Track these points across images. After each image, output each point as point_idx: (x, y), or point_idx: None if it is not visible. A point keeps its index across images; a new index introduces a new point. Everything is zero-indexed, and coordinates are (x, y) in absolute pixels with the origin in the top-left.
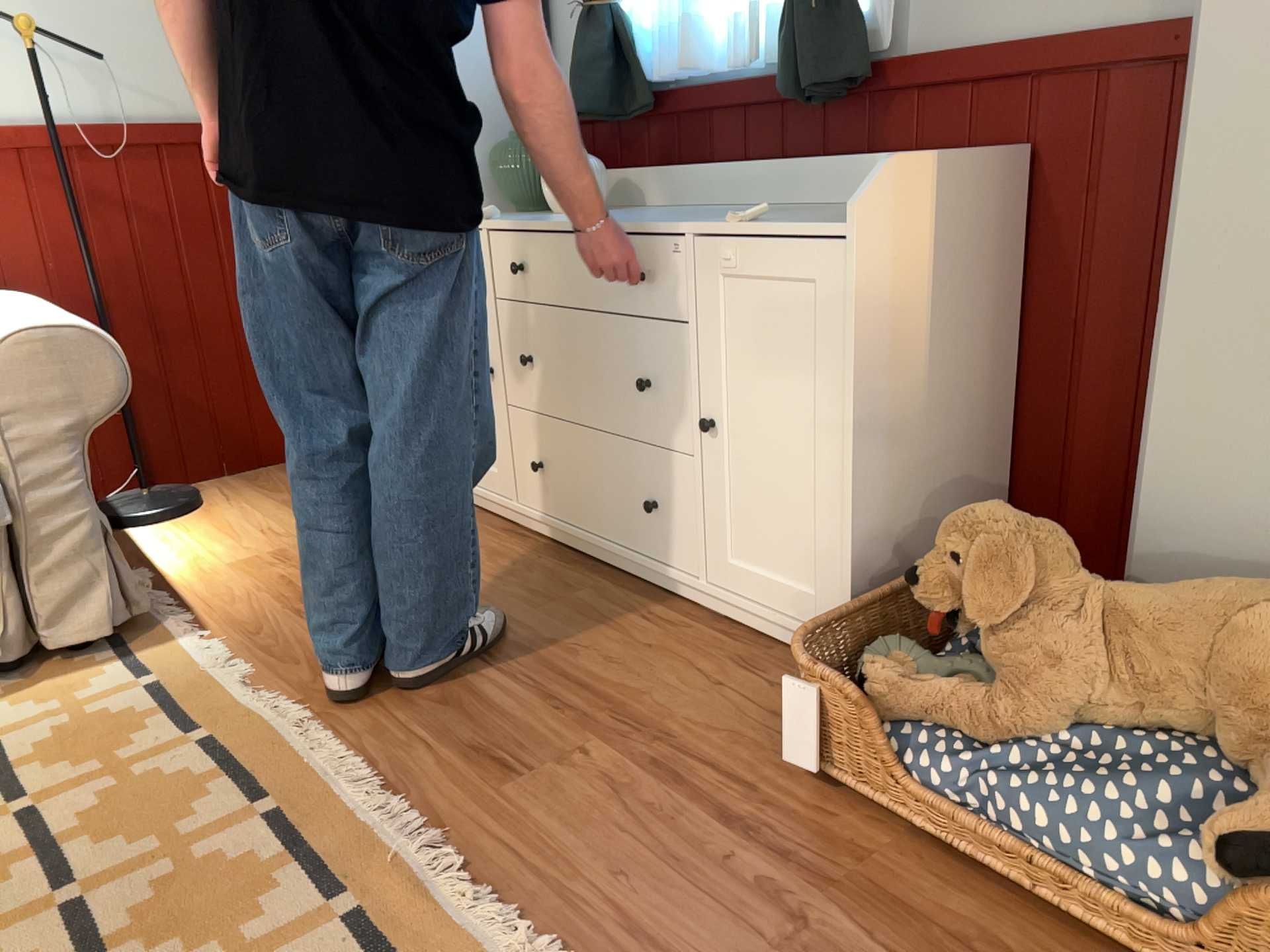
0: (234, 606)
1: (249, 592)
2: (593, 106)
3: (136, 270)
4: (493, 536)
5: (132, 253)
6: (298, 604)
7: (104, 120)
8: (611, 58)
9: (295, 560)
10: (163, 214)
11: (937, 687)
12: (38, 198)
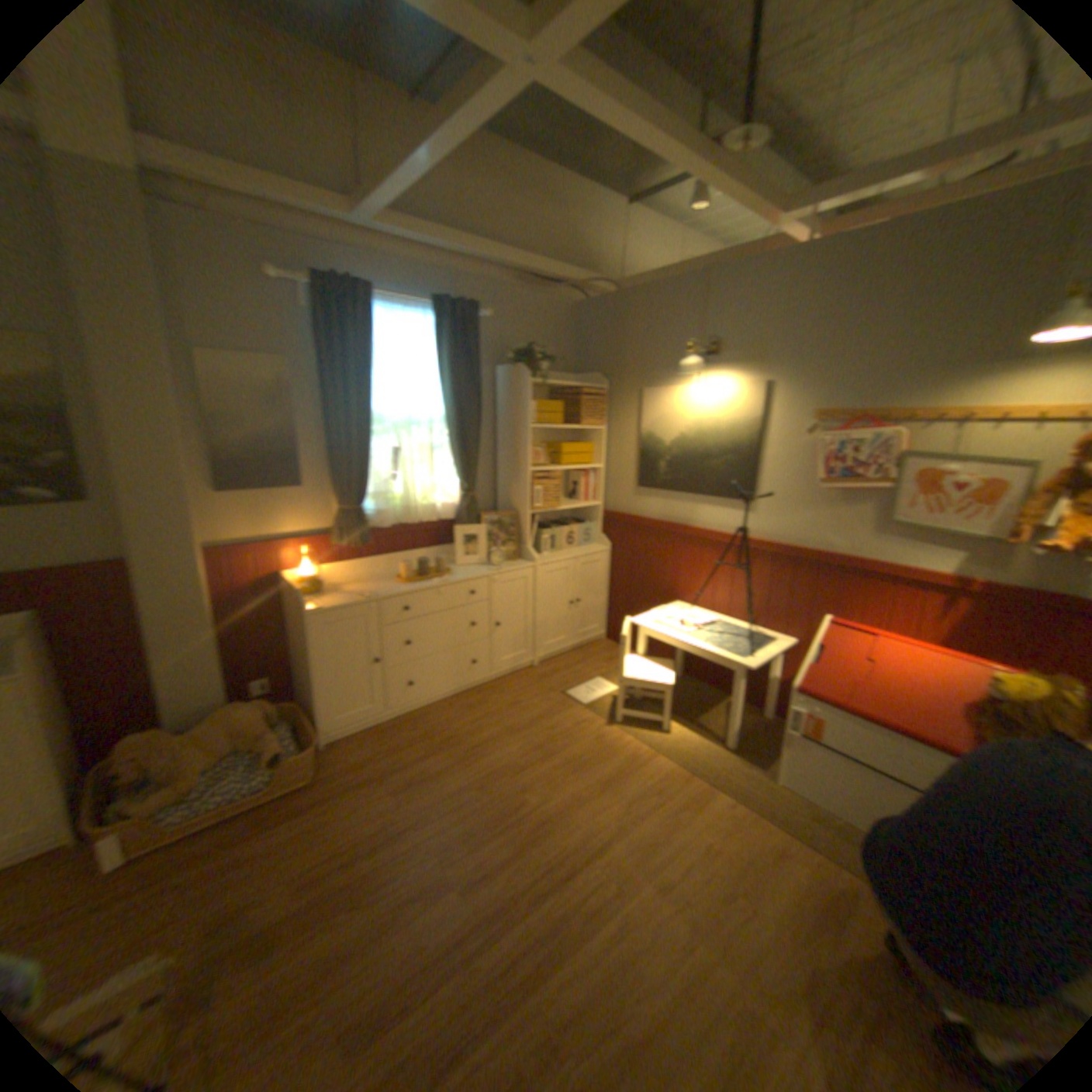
0: None
1: None
2: None
3: None
4: None
5: None
6: None
7: None
8: None
9: None
10: None
11: (156, 800)
12: None
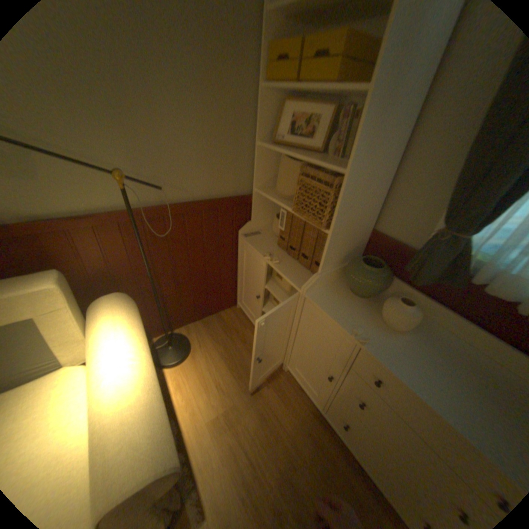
0: (214, 484)
1: (218, 466)
2: (434, 284)
3: (168, 262)
4: (313, 423)
5: (167, 256)
6: (242, 491)
7: (157, 201)
8: (457, 263)
9: (234, 428)
10: (182, 239)
11: None
12: (126, 240)
